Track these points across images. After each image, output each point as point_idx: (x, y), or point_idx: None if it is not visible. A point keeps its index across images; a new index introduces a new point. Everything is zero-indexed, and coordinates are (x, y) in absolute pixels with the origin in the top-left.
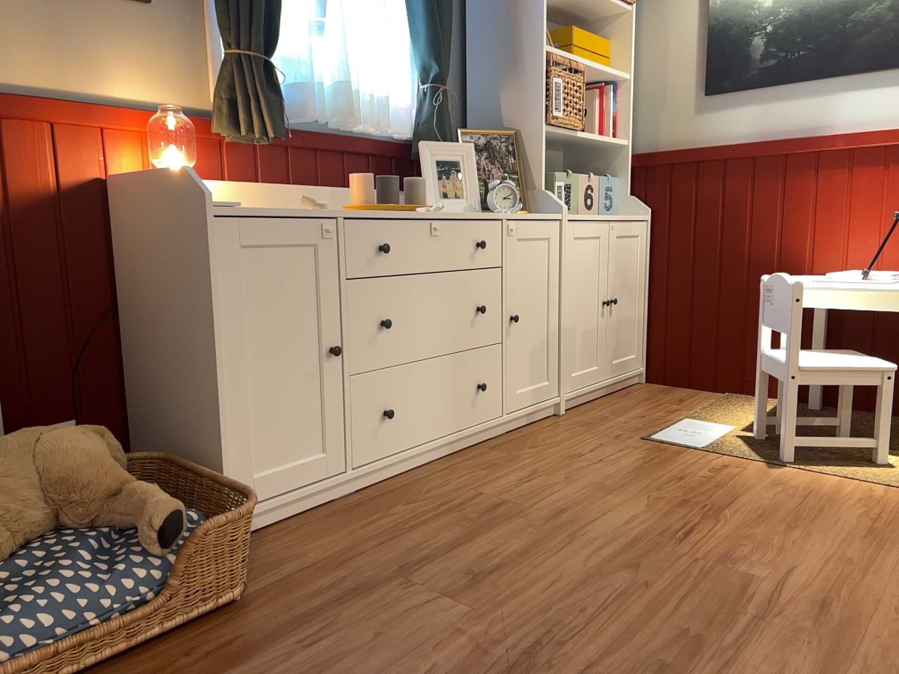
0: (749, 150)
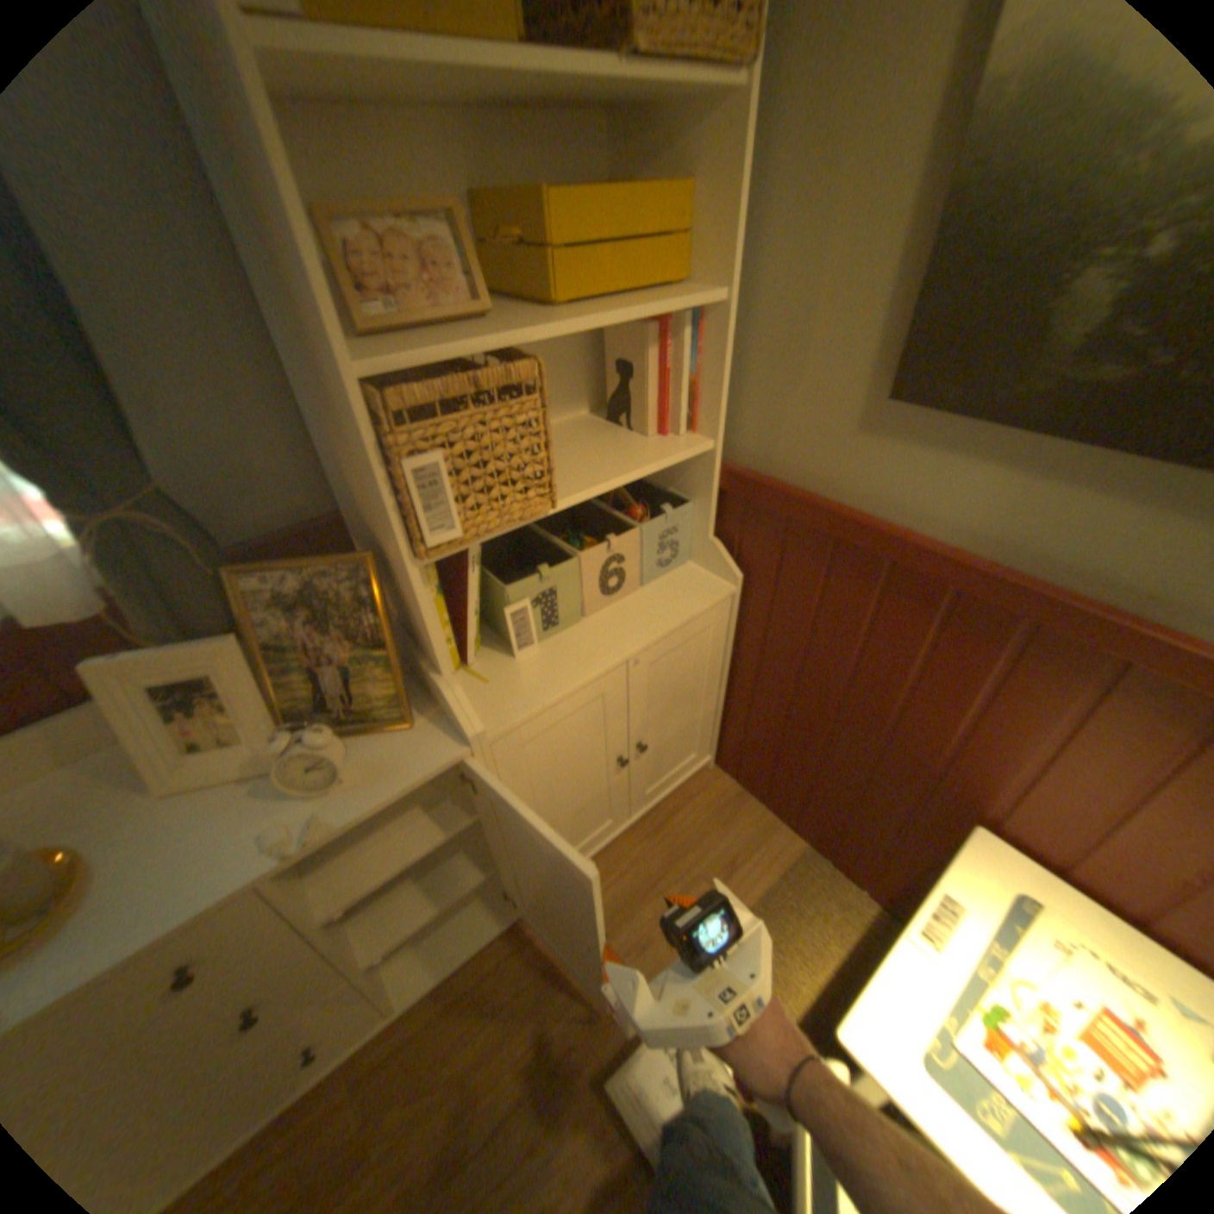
0: (957, 575)
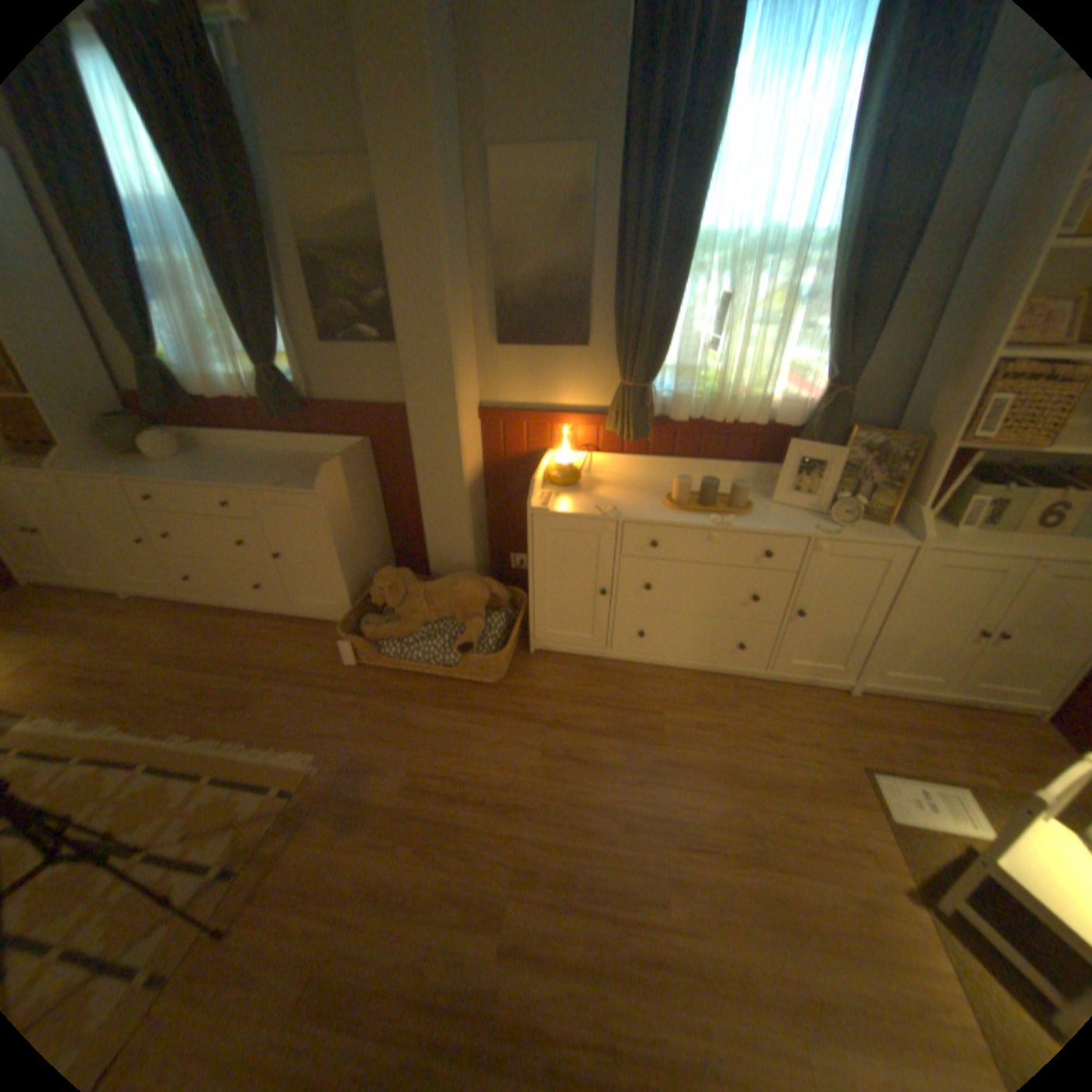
0: None
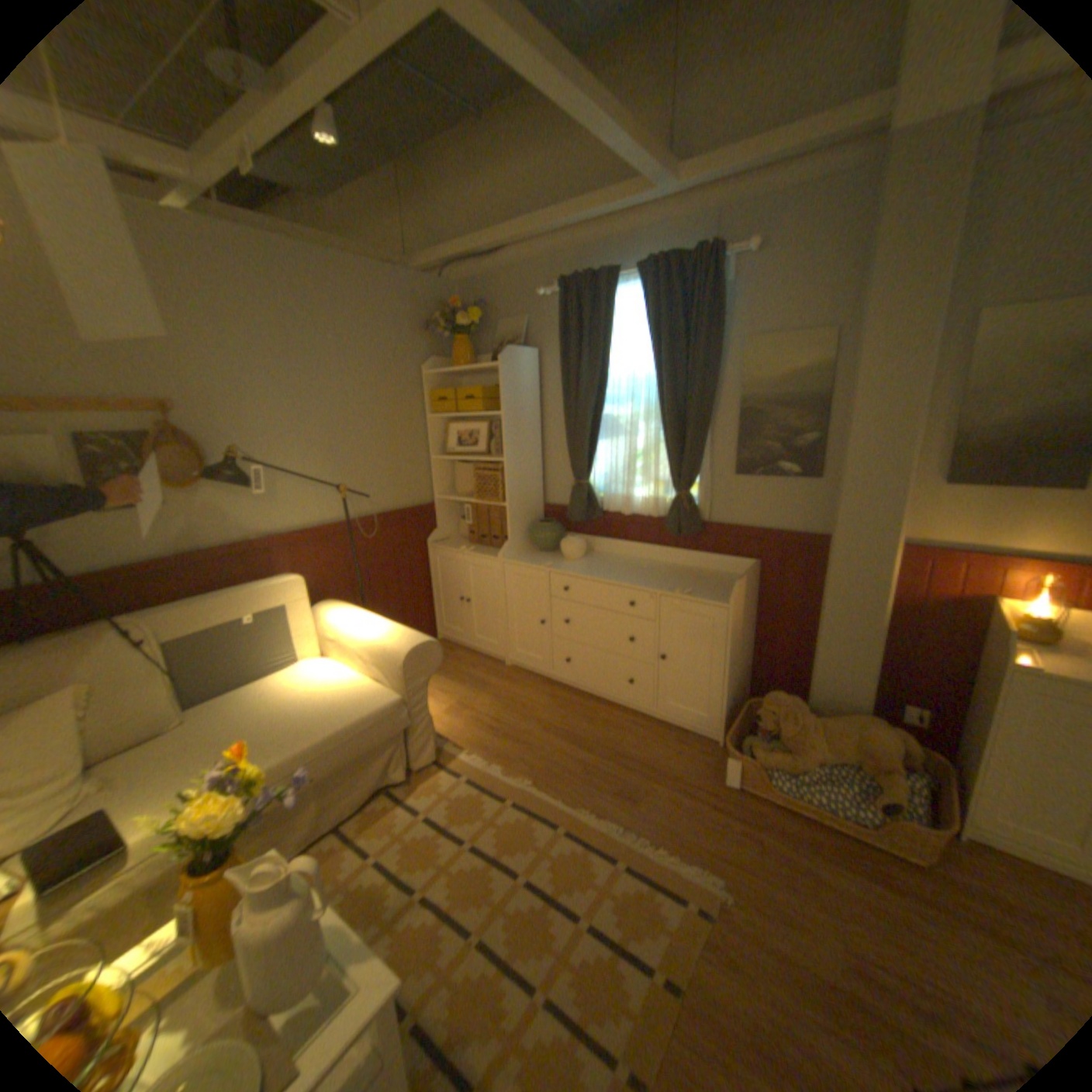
0: None
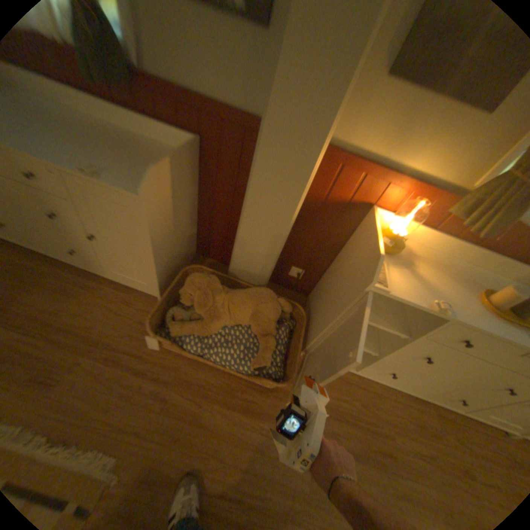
0: None
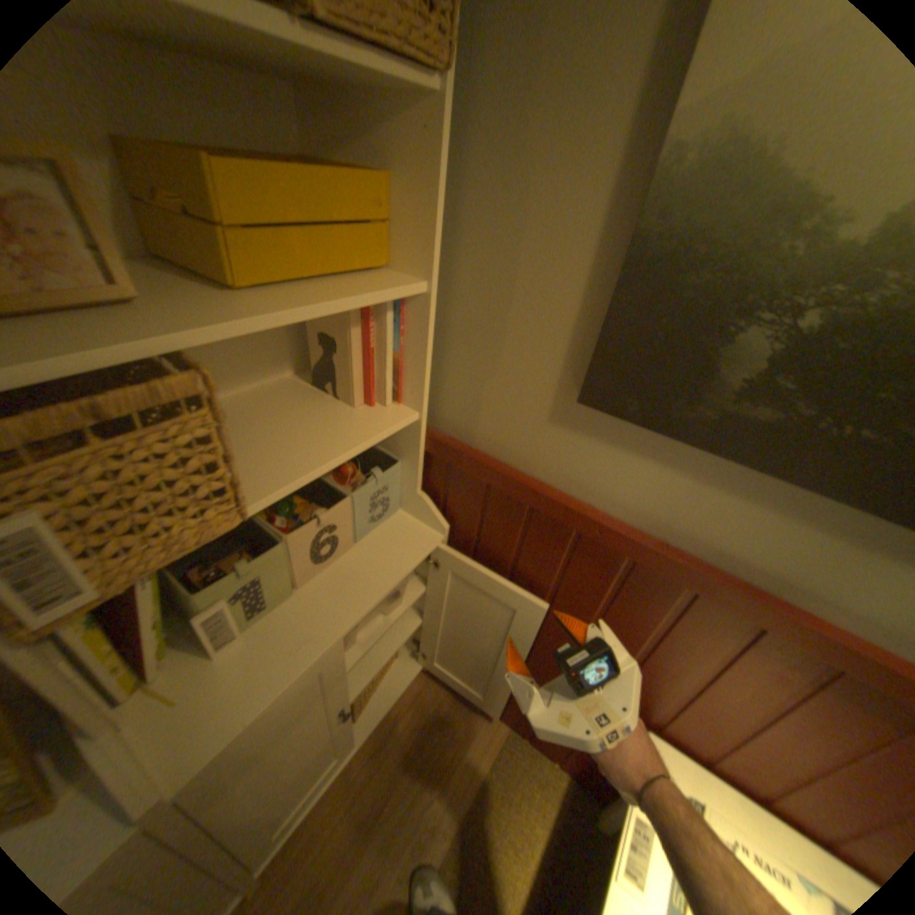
0: (635, 551)
